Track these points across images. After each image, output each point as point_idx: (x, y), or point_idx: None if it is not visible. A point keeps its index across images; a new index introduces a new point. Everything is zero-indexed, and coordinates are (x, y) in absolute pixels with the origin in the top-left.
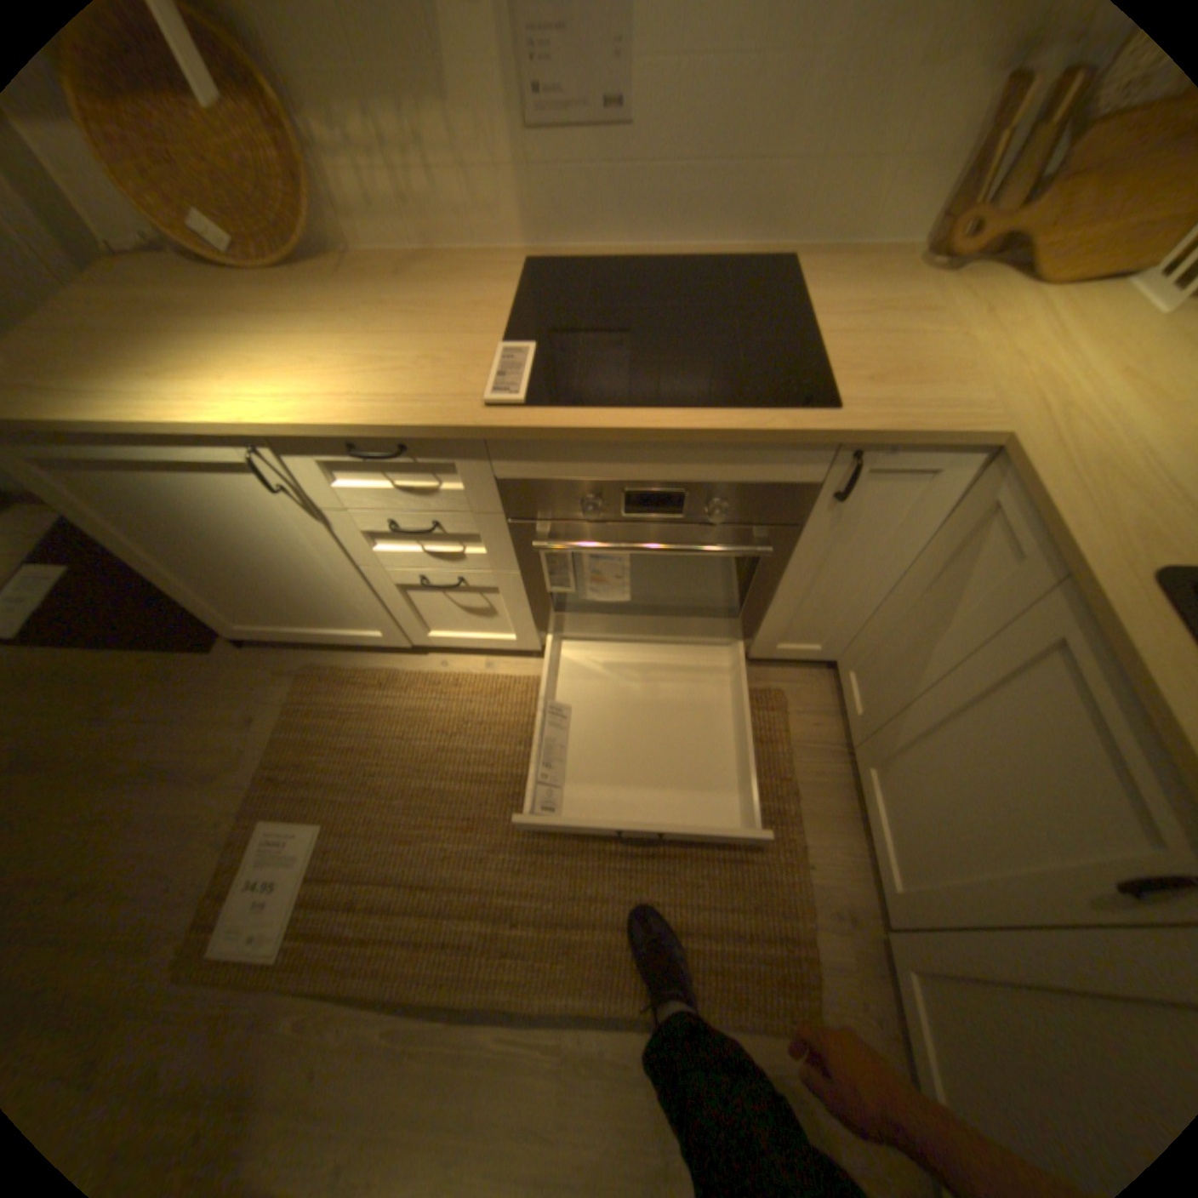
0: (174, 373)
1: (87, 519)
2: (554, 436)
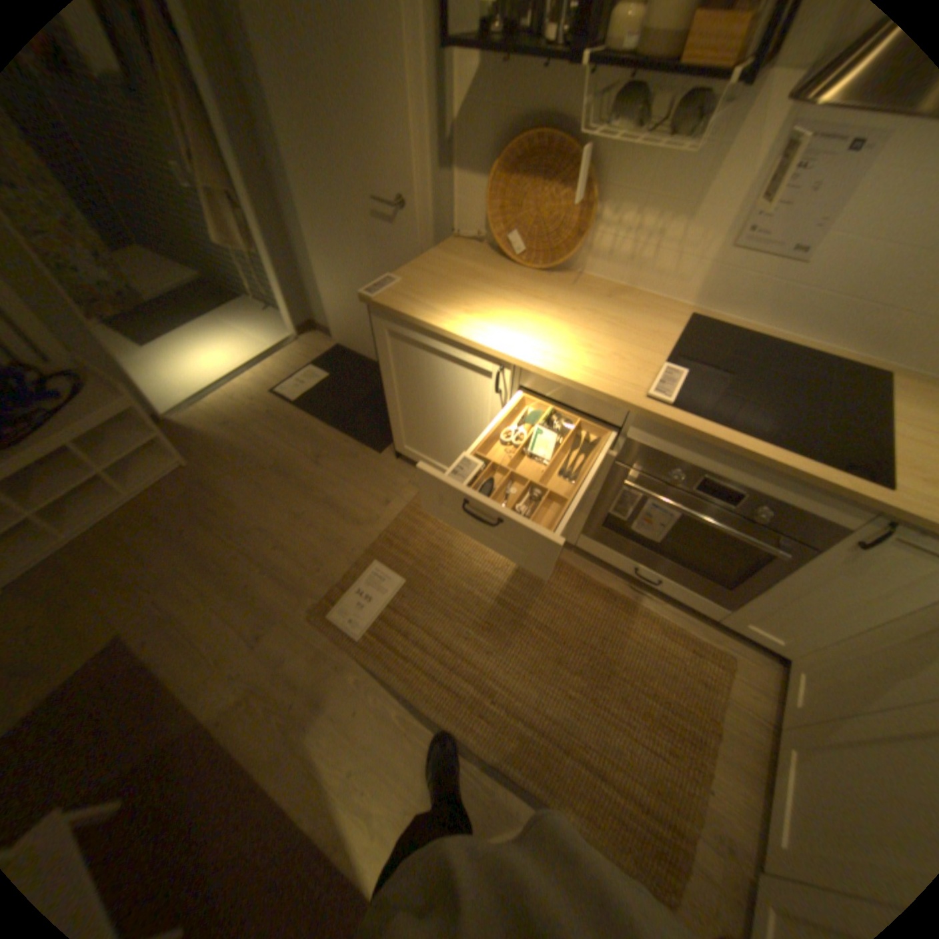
0: (481, 318)
1: (383, 366)
2: (681, 431)
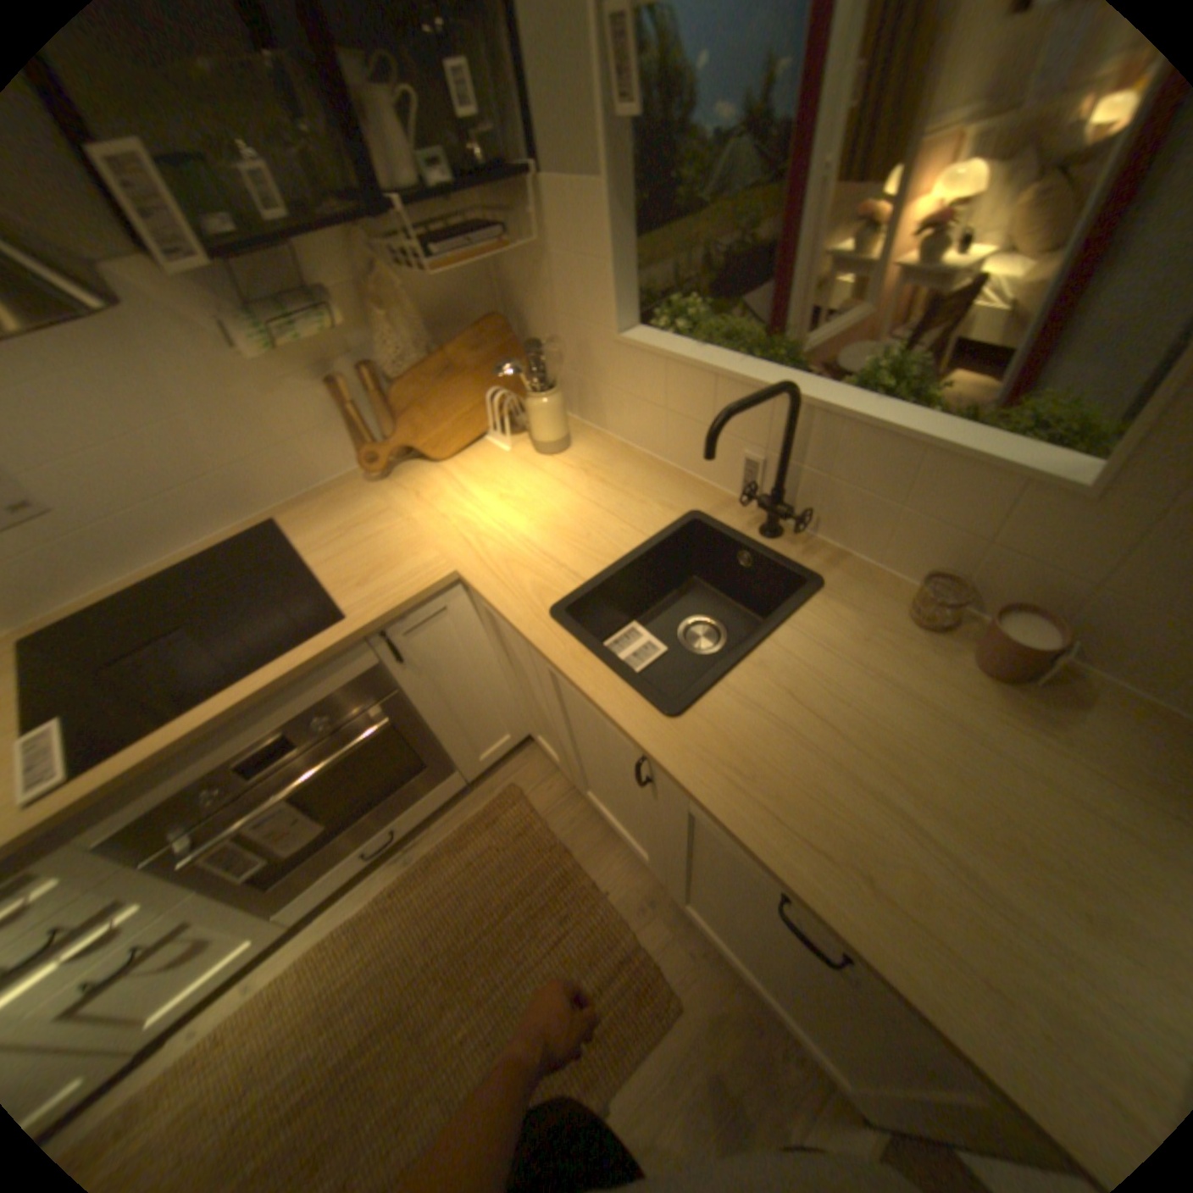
0: None
1: None
2: (120, 779)
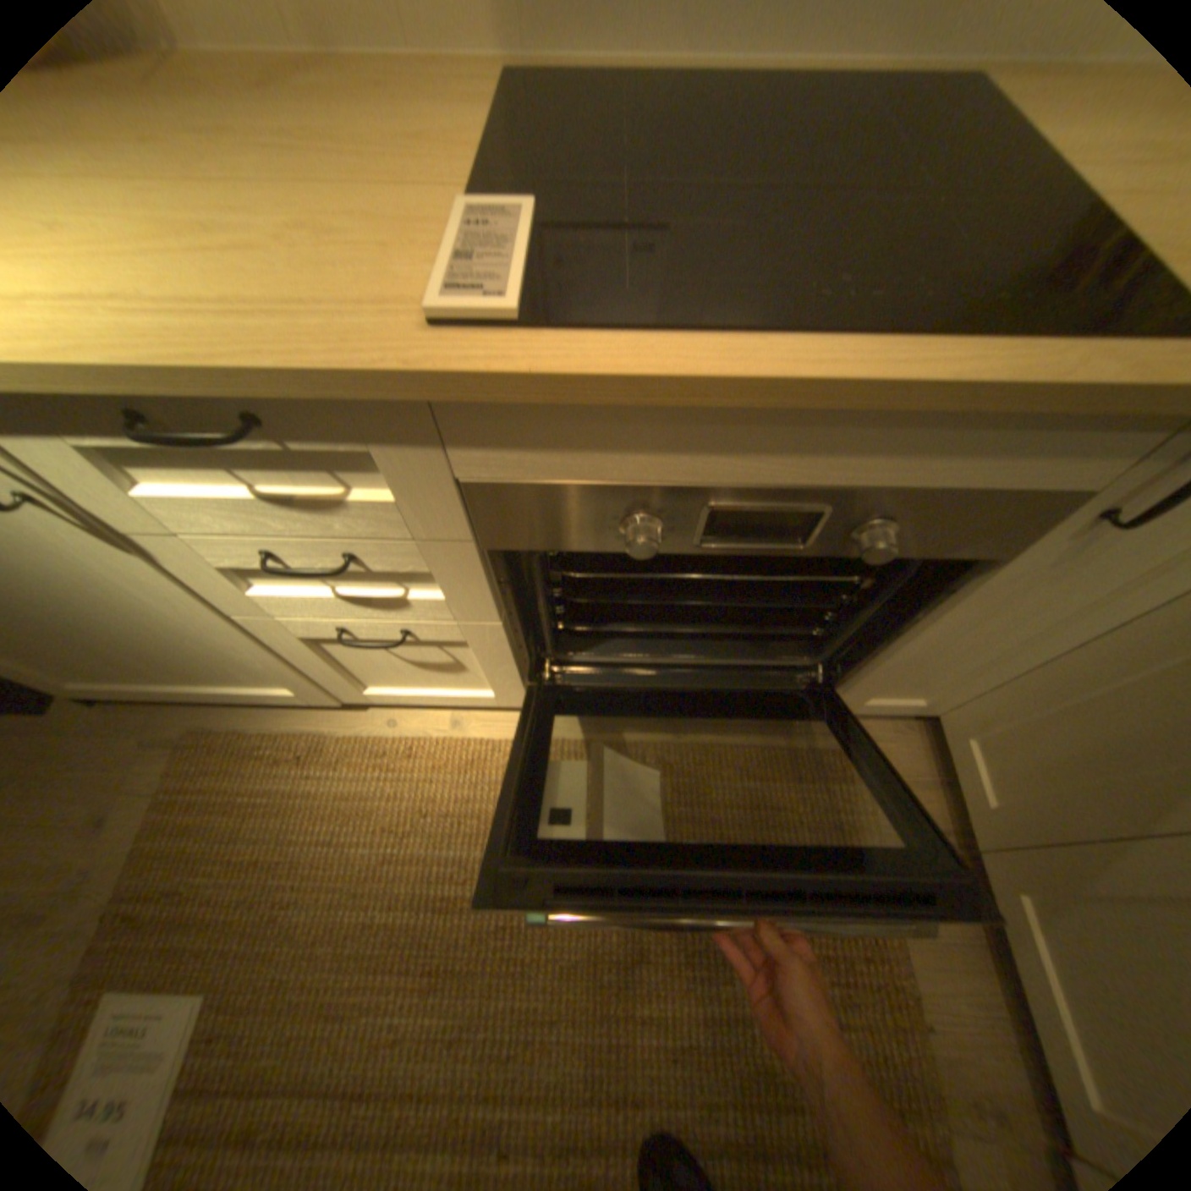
0: None
1: None
2: (589, 398)
